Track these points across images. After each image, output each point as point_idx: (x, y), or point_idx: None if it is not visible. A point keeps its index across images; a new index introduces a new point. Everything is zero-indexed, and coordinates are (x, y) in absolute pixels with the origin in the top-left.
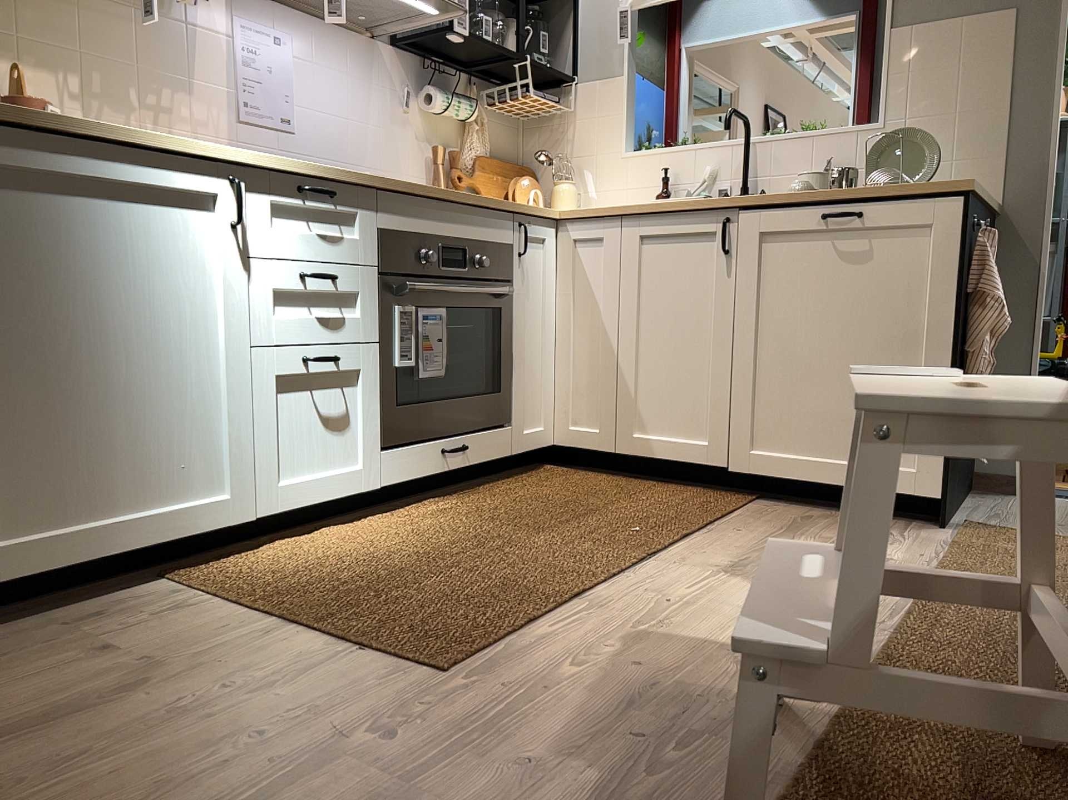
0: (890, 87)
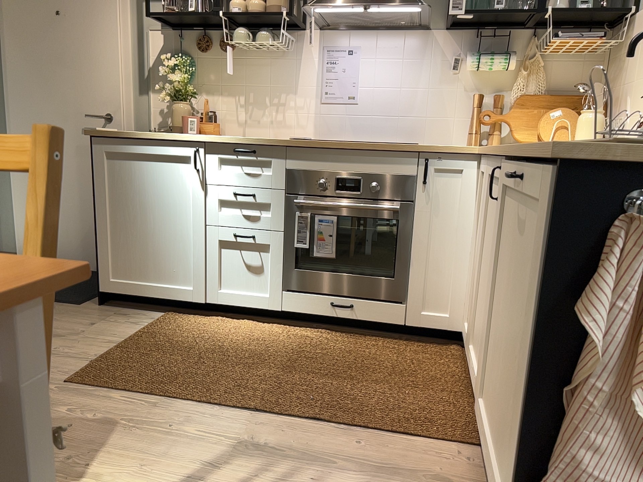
0: None
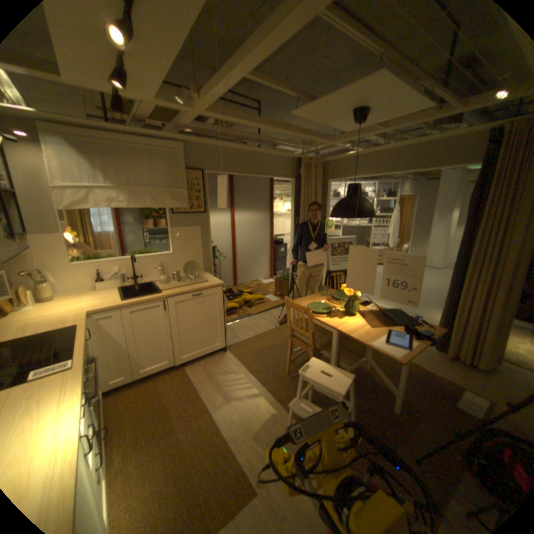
0: (173, 242)
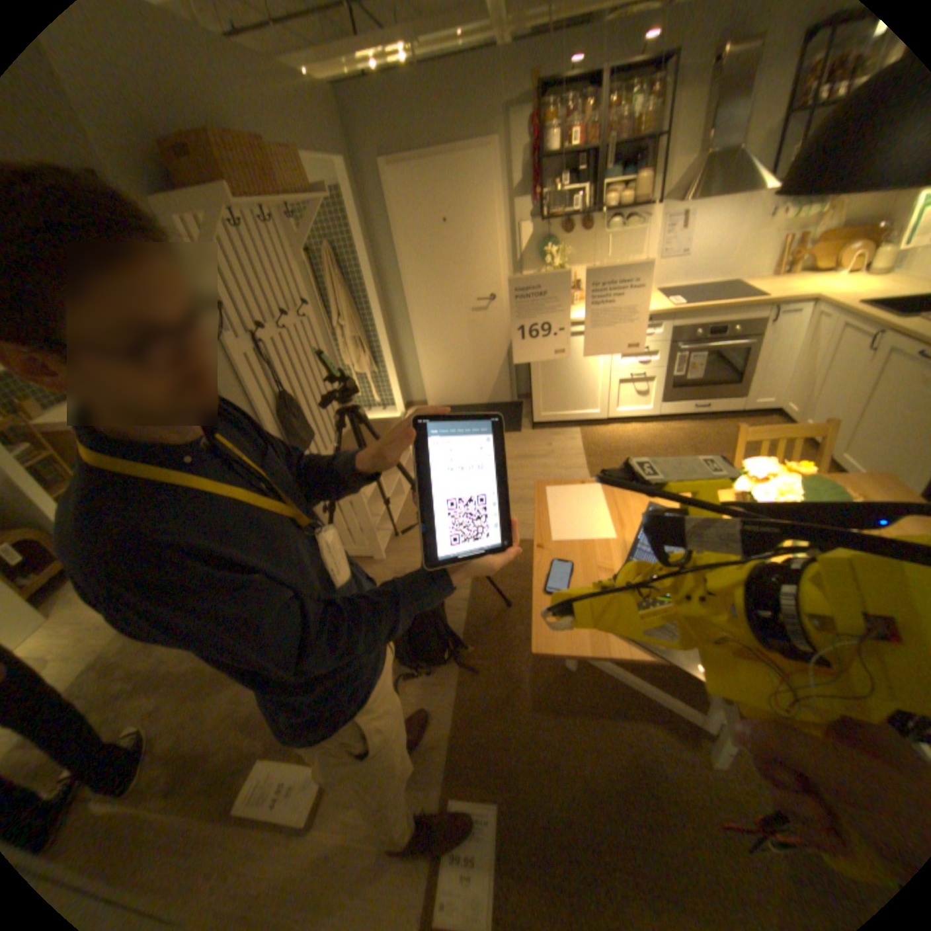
0: None
